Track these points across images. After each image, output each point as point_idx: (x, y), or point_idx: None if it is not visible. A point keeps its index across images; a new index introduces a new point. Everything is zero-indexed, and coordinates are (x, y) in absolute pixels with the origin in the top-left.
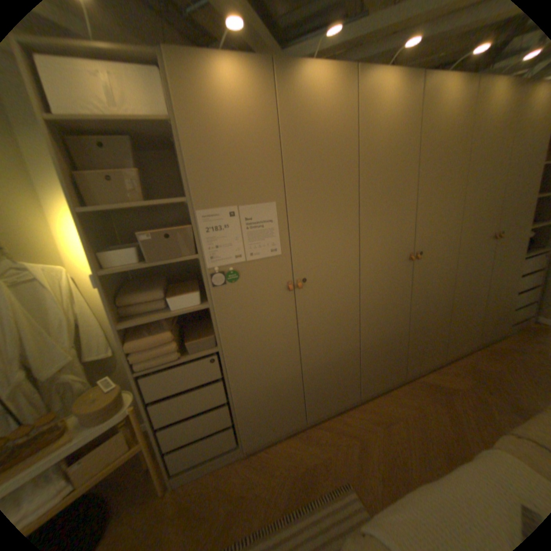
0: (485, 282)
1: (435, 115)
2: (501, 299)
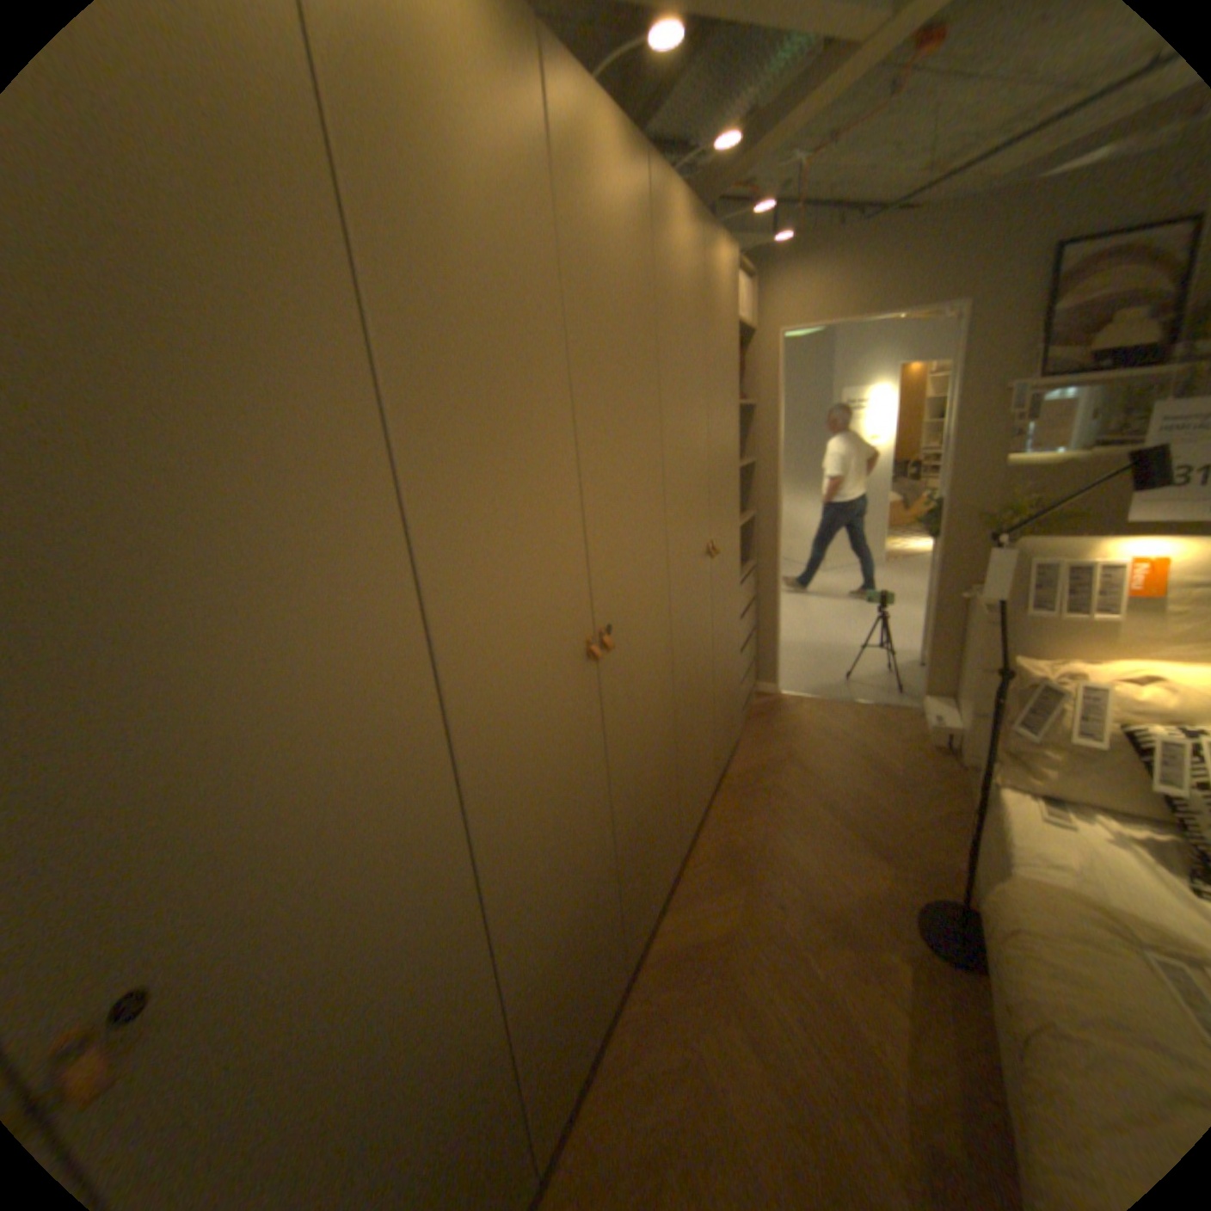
0: (708, 653)
1: (584, 205)
2: (727, 677)
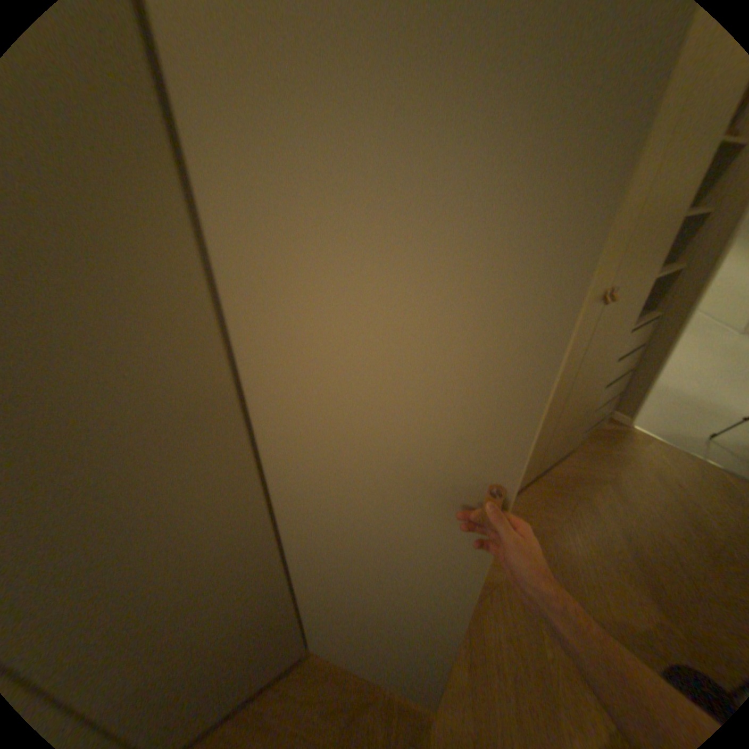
0: (566, 385)
1: None
2: (581, 405)
